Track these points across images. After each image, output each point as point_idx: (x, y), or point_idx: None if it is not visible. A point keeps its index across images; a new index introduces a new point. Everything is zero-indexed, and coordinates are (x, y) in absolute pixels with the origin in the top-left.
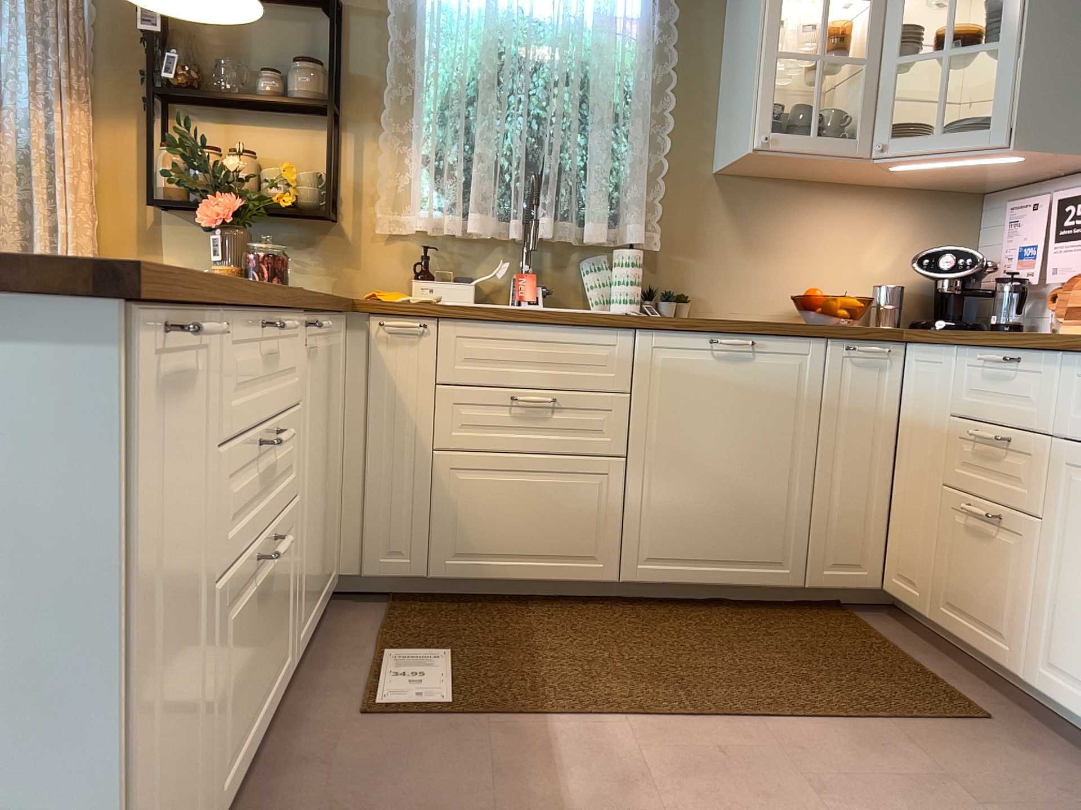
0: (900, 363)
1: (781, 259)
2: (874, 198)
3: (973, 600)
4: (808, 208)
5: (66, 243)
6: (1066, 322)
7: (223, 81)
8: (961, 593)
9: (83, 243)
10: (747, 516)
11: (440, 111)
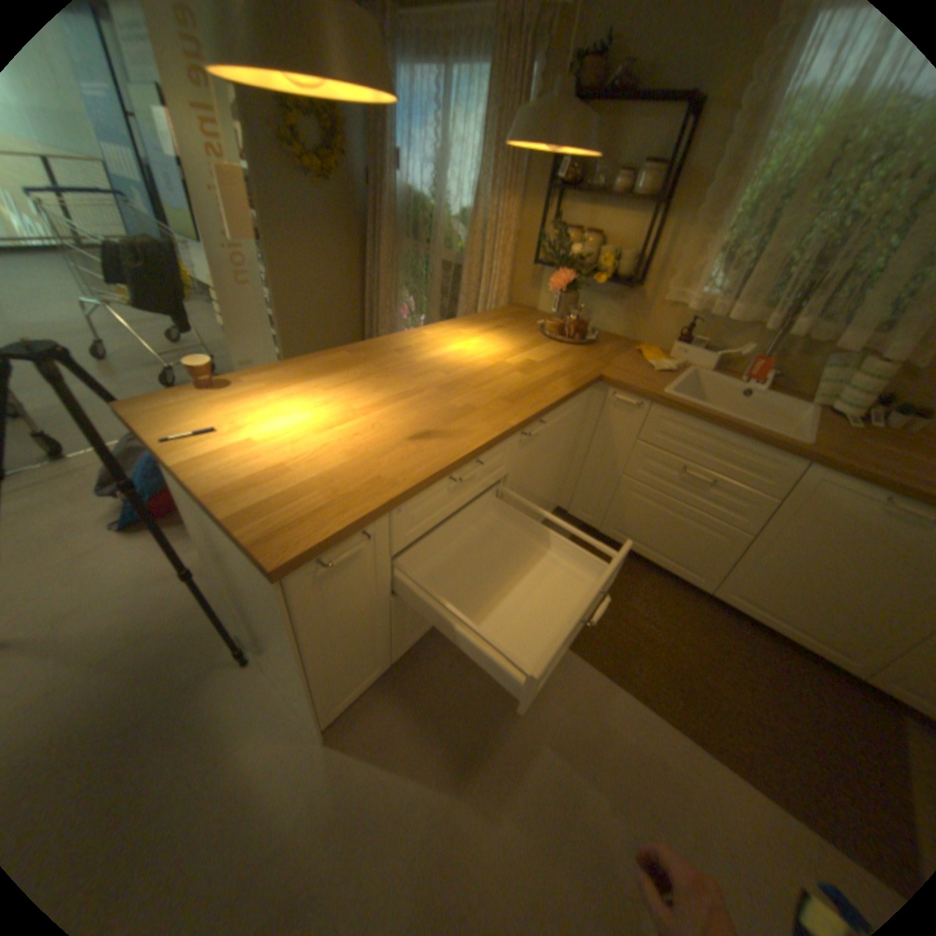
0: None
1: None
2: None
3: None
4: None
5: (491, 280)
6: None
7: (597, 170)
8: None
9: (500, 279)
10: (841, 619)
11: (754, 202)
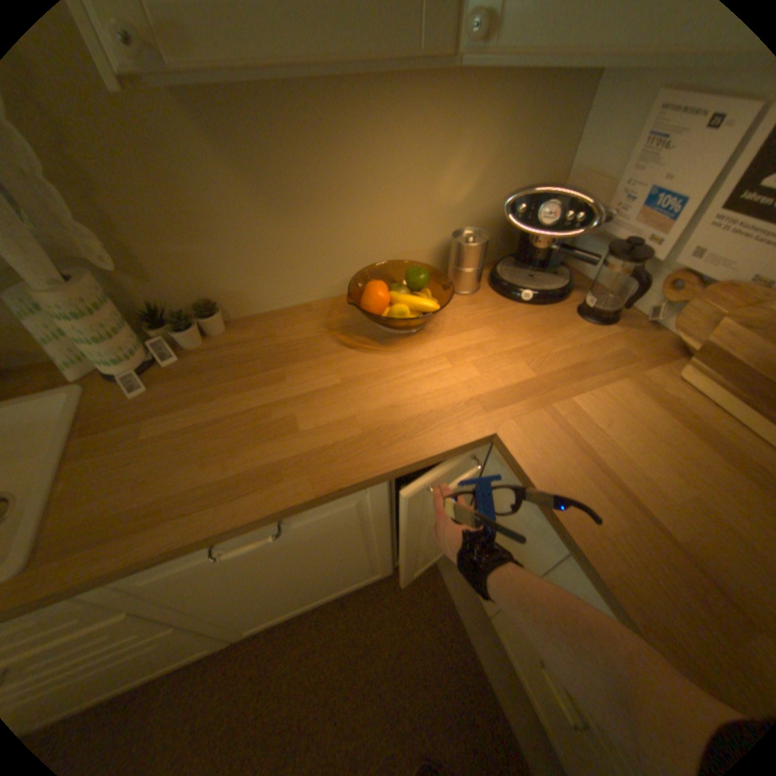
0: (485, 453)
1: (328, 215)
2: (455, 80)
3: (532, 683)
4: (352, 117)
5: None
6: (694, 361)
7: None
8: (521, 662)
9: None
10: (331, 583)
11: None
